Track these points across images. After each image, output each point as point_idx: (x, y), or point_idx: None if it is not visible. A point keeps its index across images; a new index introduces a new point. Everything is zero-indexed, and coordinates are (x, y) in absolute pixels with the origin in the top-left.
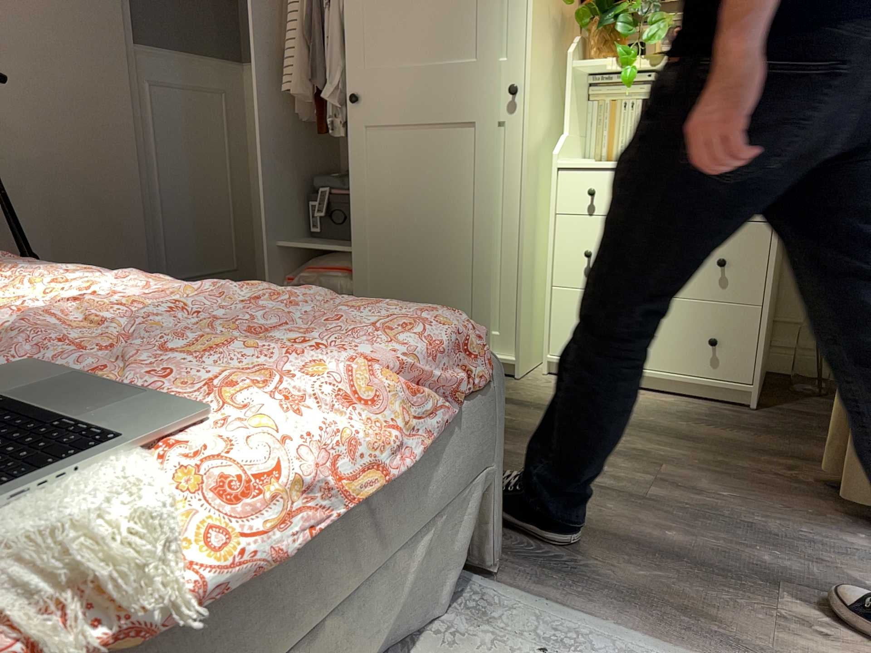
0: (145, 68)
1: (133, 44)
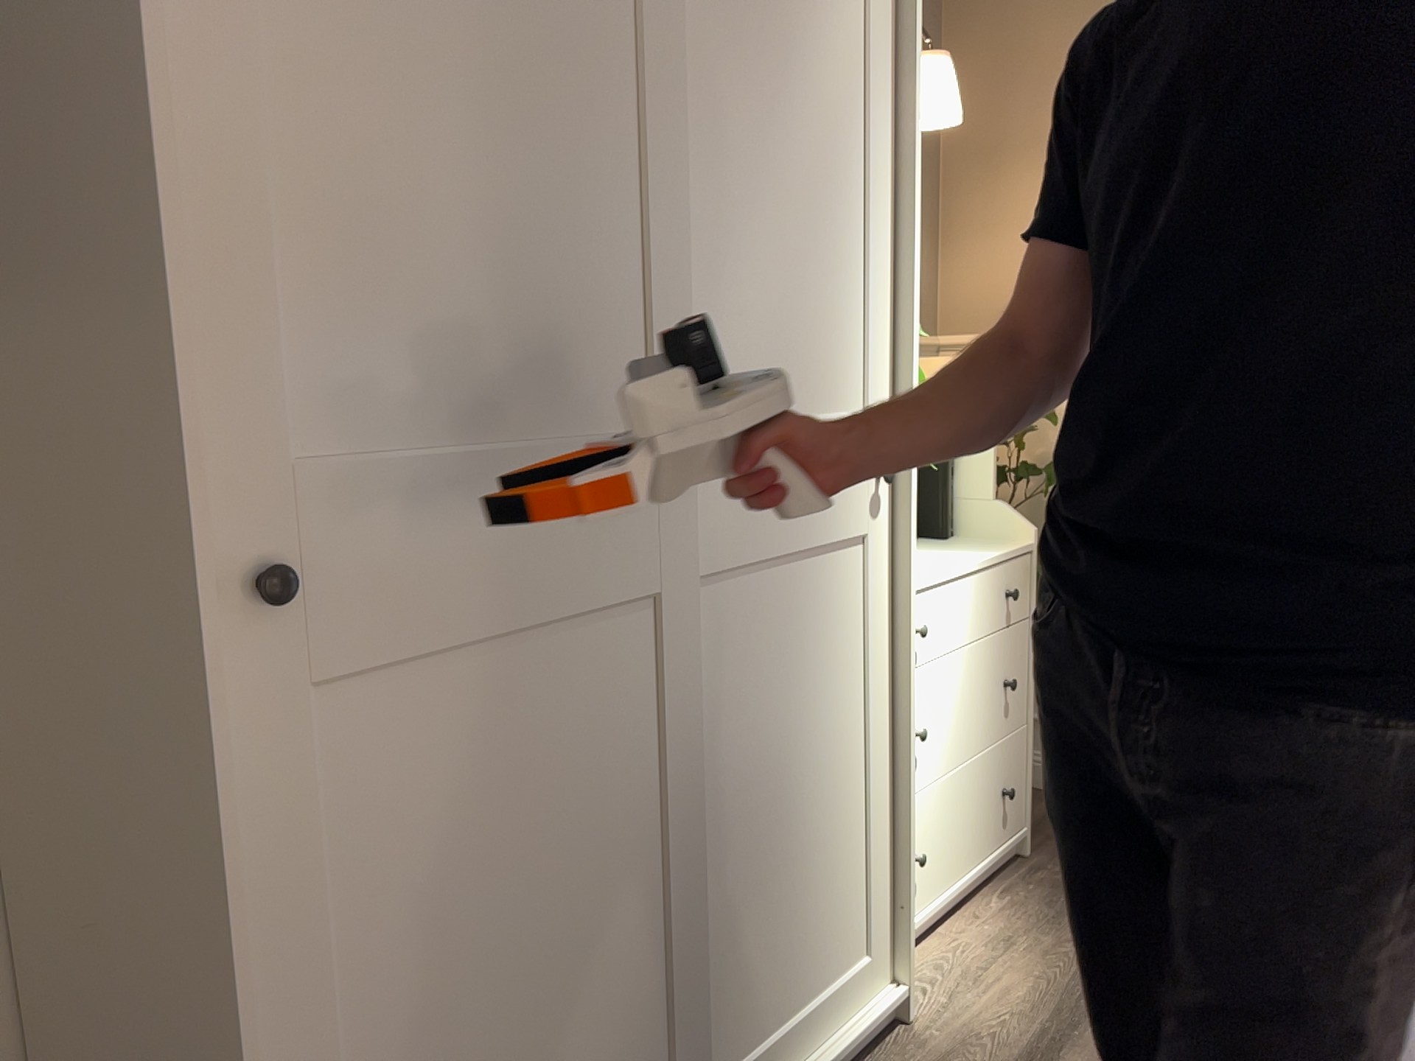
0: None
1: None
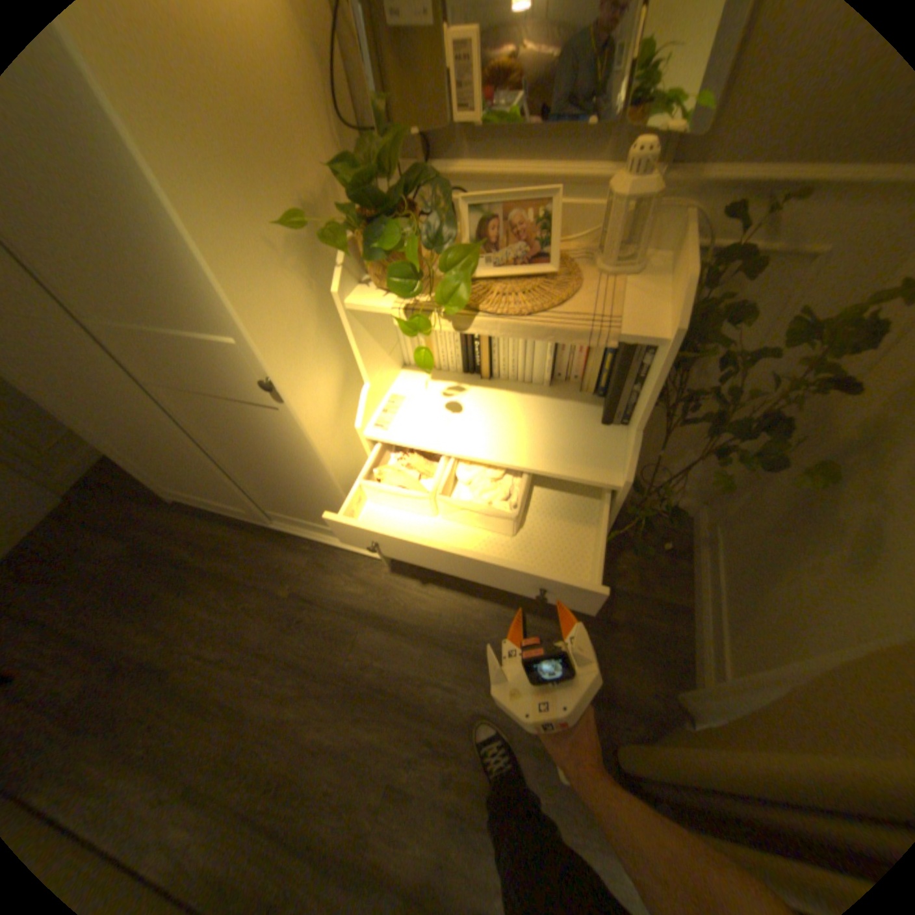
0: None
1: None
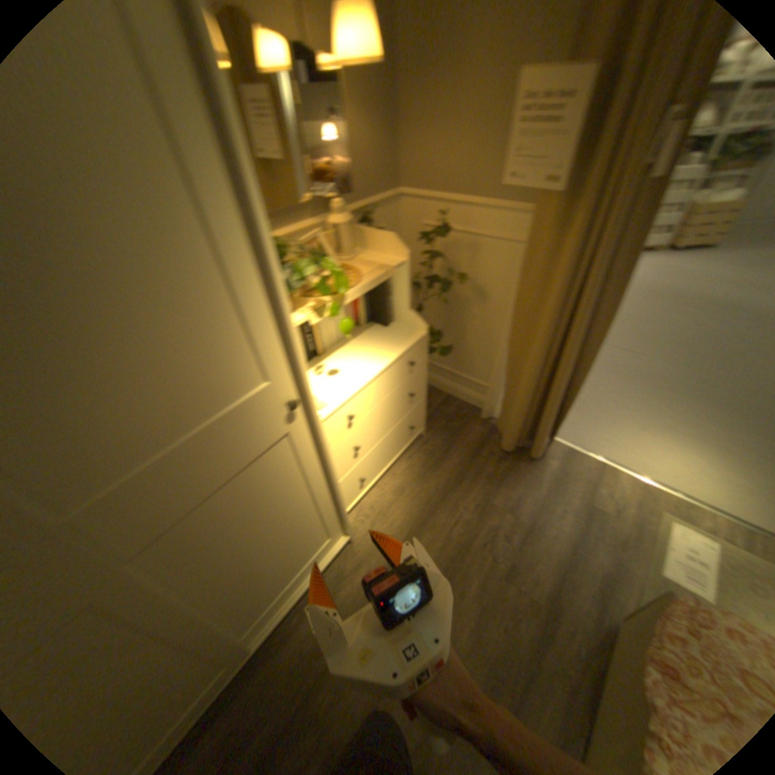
0: None
1: None
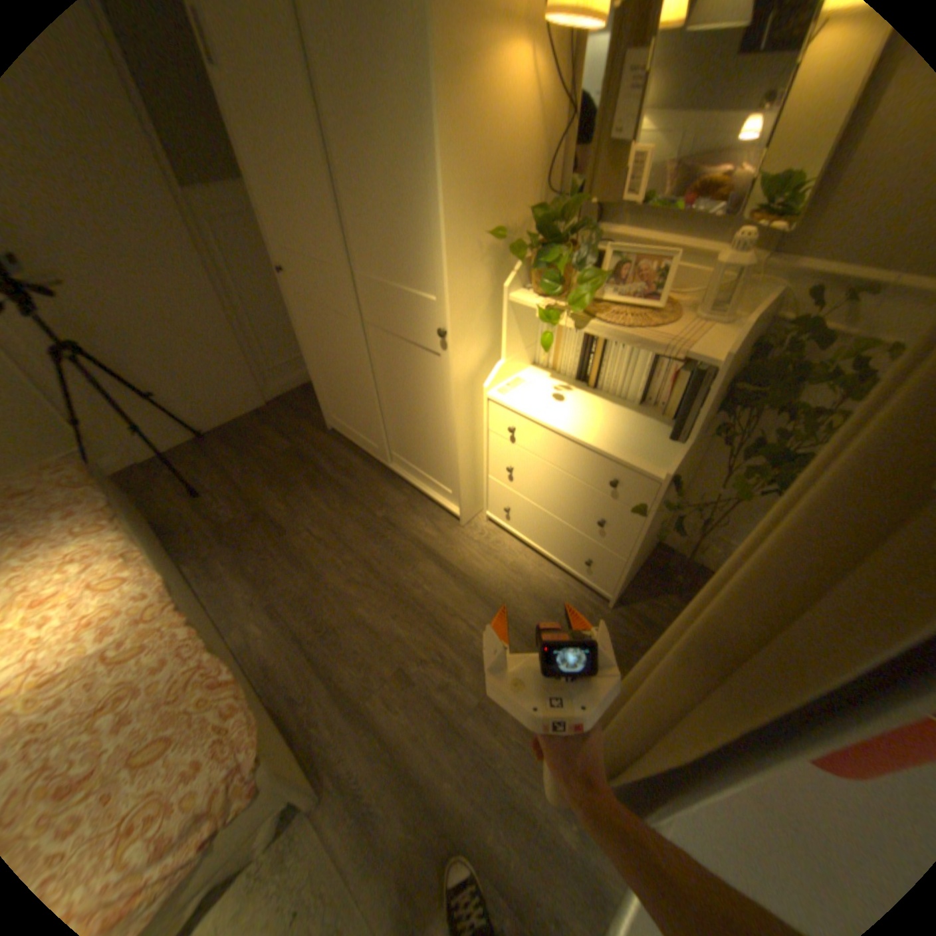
0: (195, 209)
1: (174, 190)
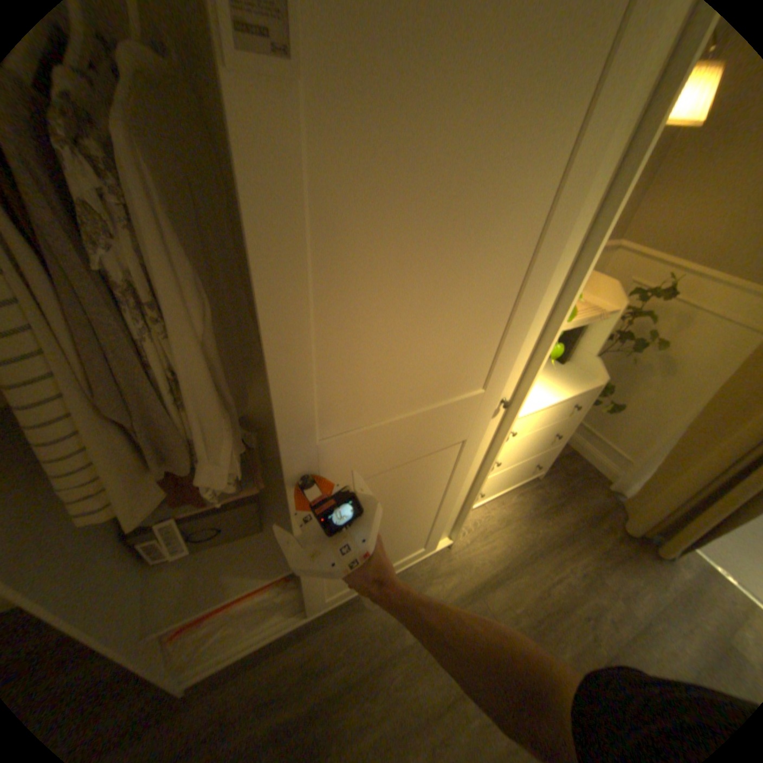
0: None
1: None
